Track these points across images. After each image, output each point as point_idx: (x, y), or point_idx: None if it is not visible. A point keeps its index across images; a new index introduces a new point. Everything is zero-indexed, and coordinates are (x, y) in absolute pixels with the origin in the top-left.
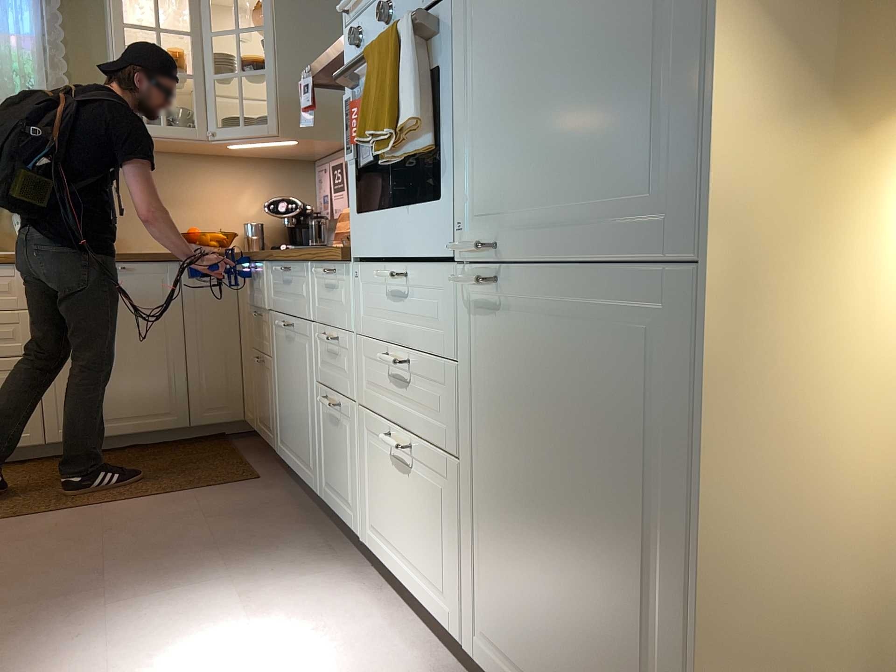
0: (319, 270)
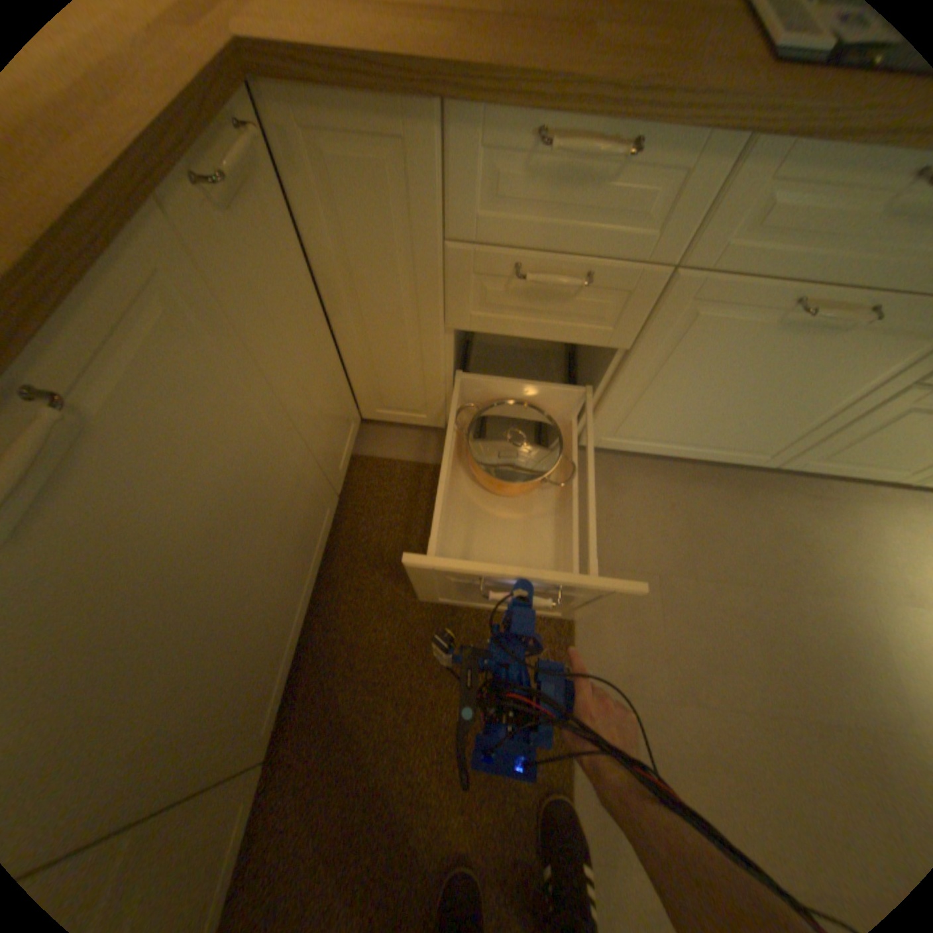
0: None
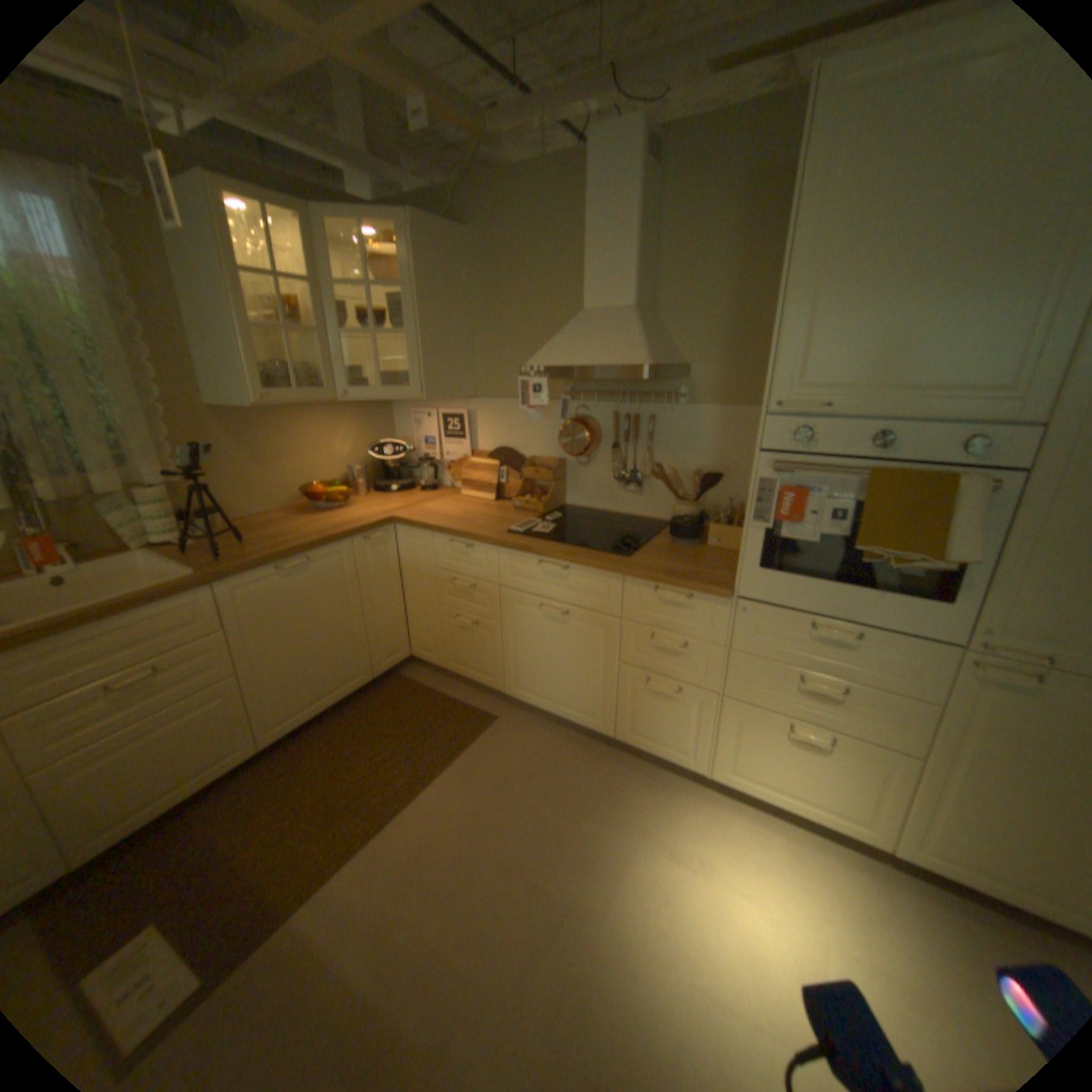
0: (647, 585)
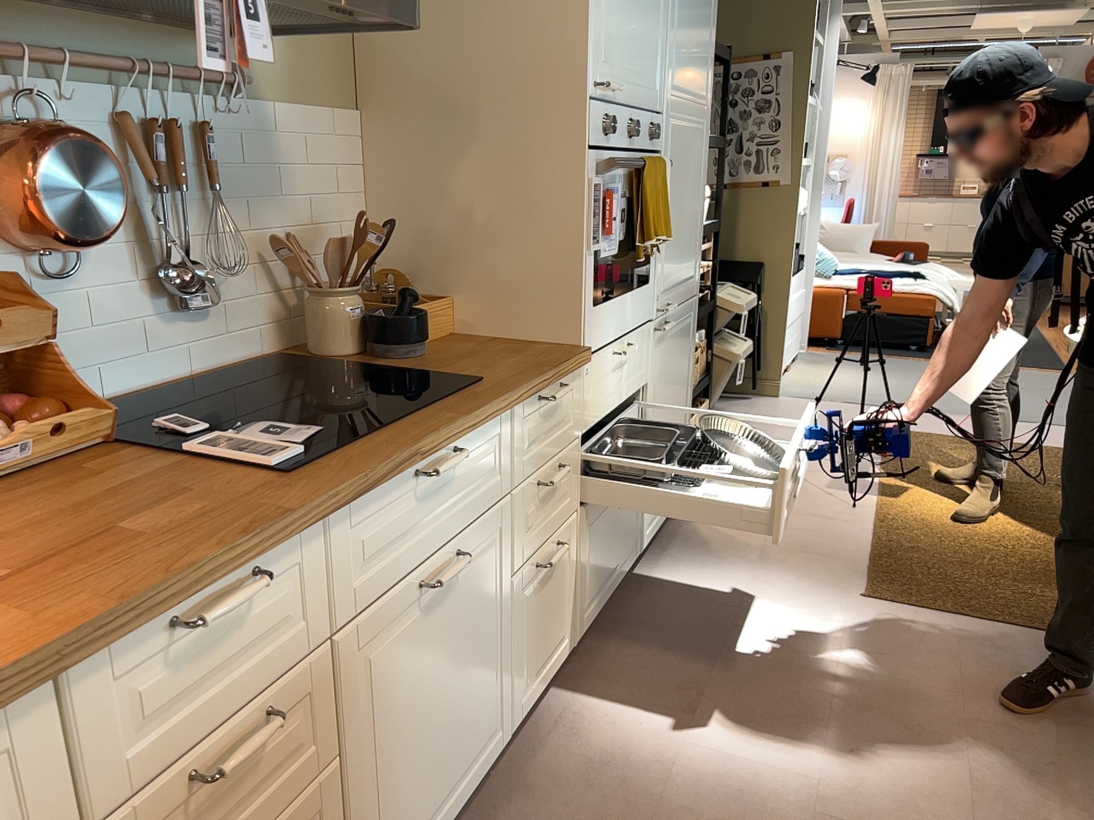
0: (533, 401)
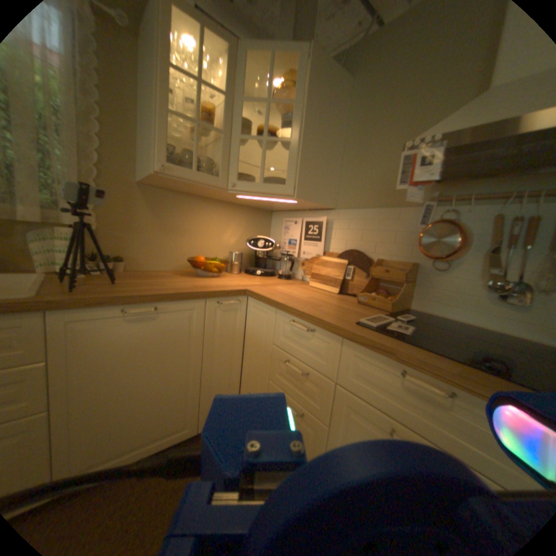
0: None
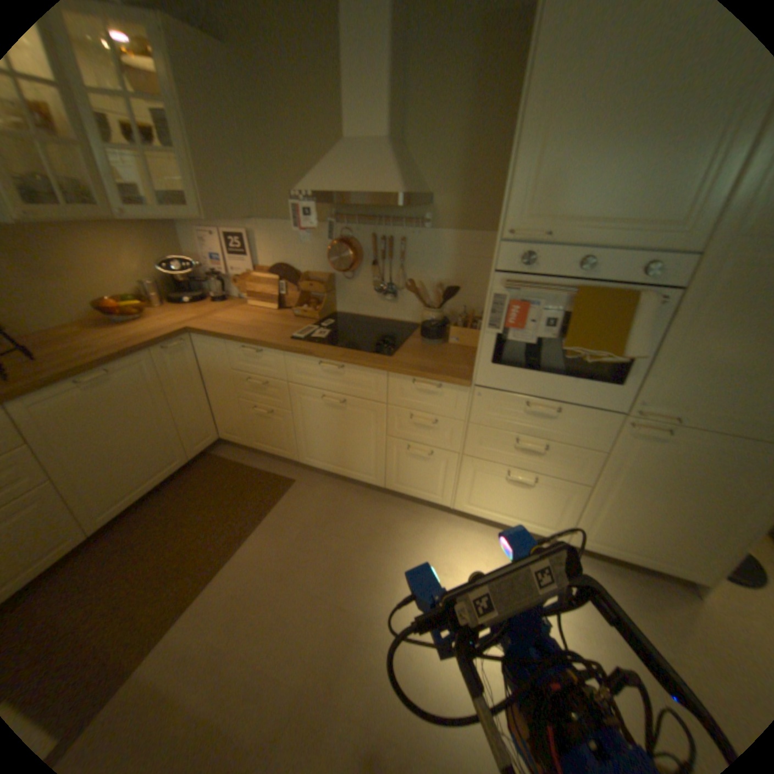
0: (406, 378)
